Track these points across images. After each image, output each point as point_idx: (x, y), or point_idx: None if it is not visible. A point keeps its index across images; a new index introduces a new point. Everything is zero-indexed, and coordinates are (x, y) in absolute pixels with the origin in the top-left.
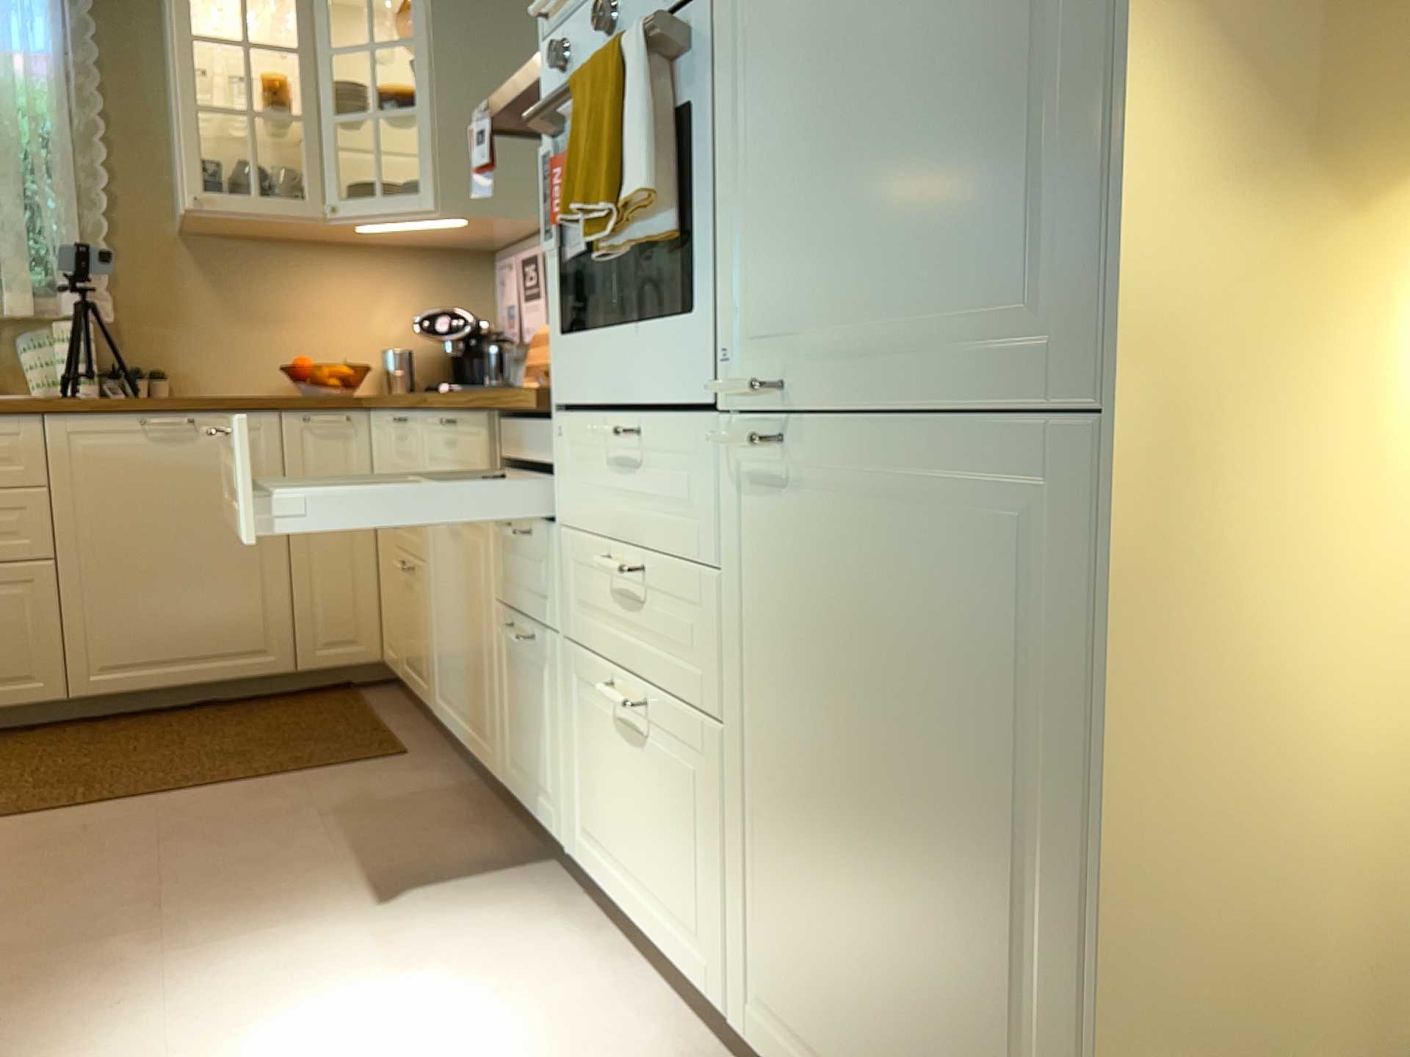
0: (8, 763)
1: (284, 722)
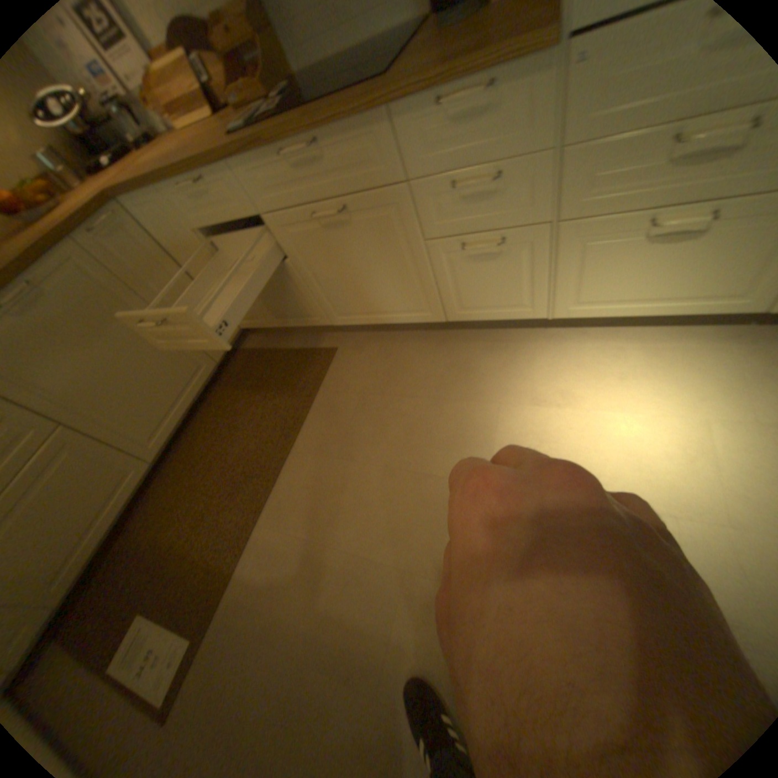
0: (179, 504)
1: (250, 382)
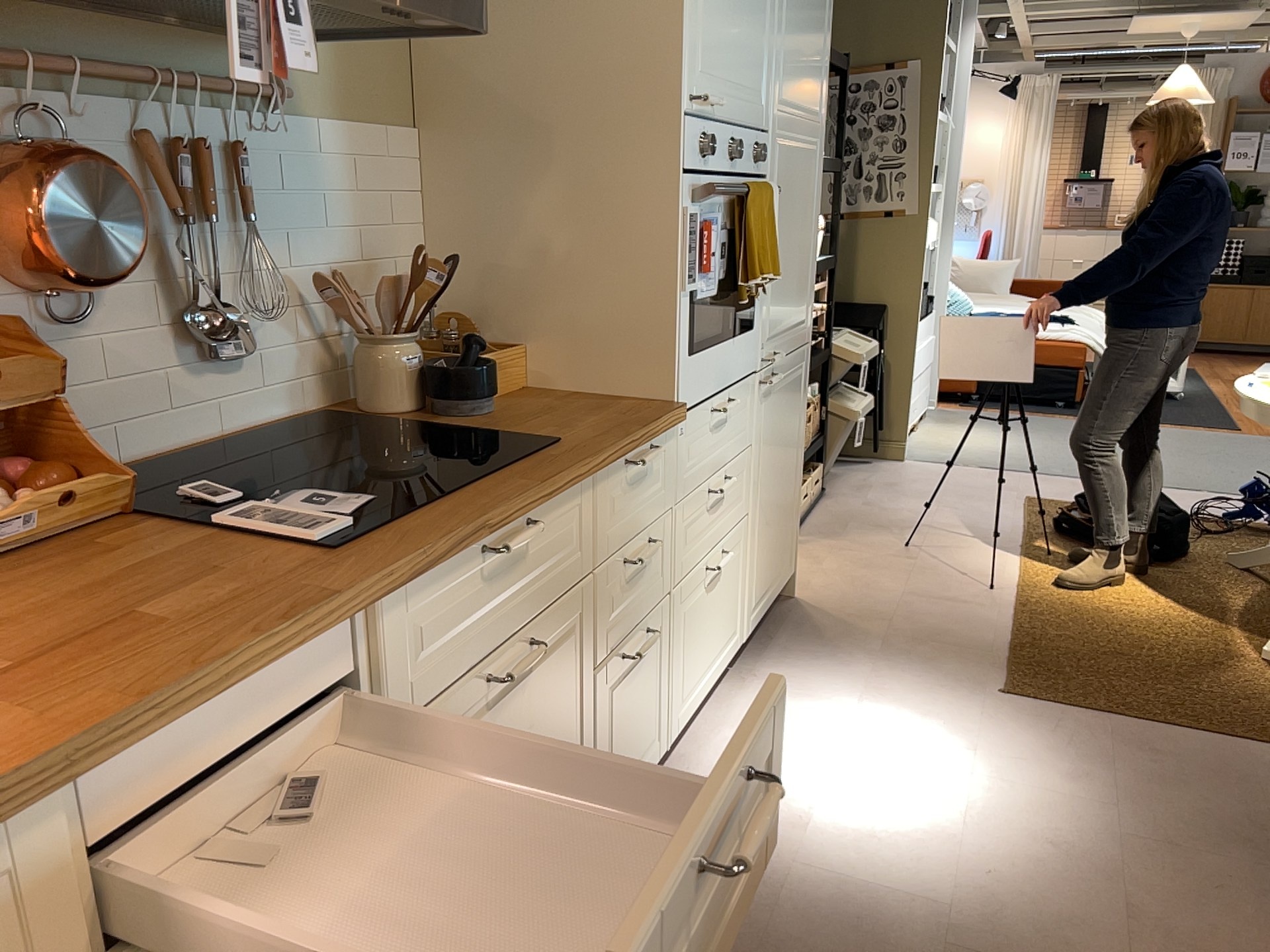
0: None
1: None
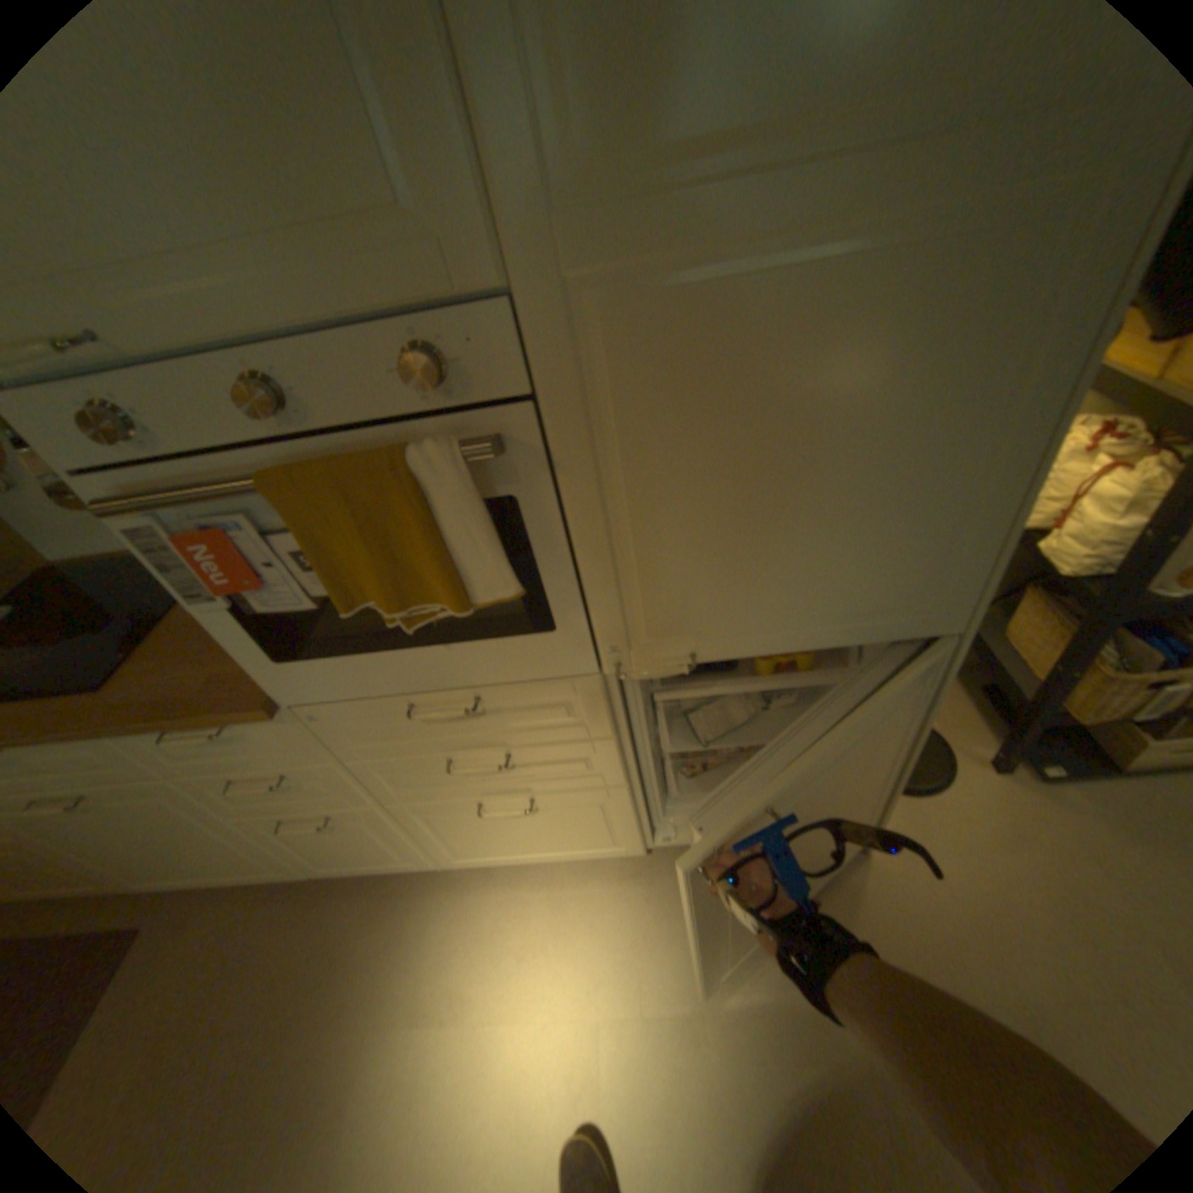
0: None
1: None
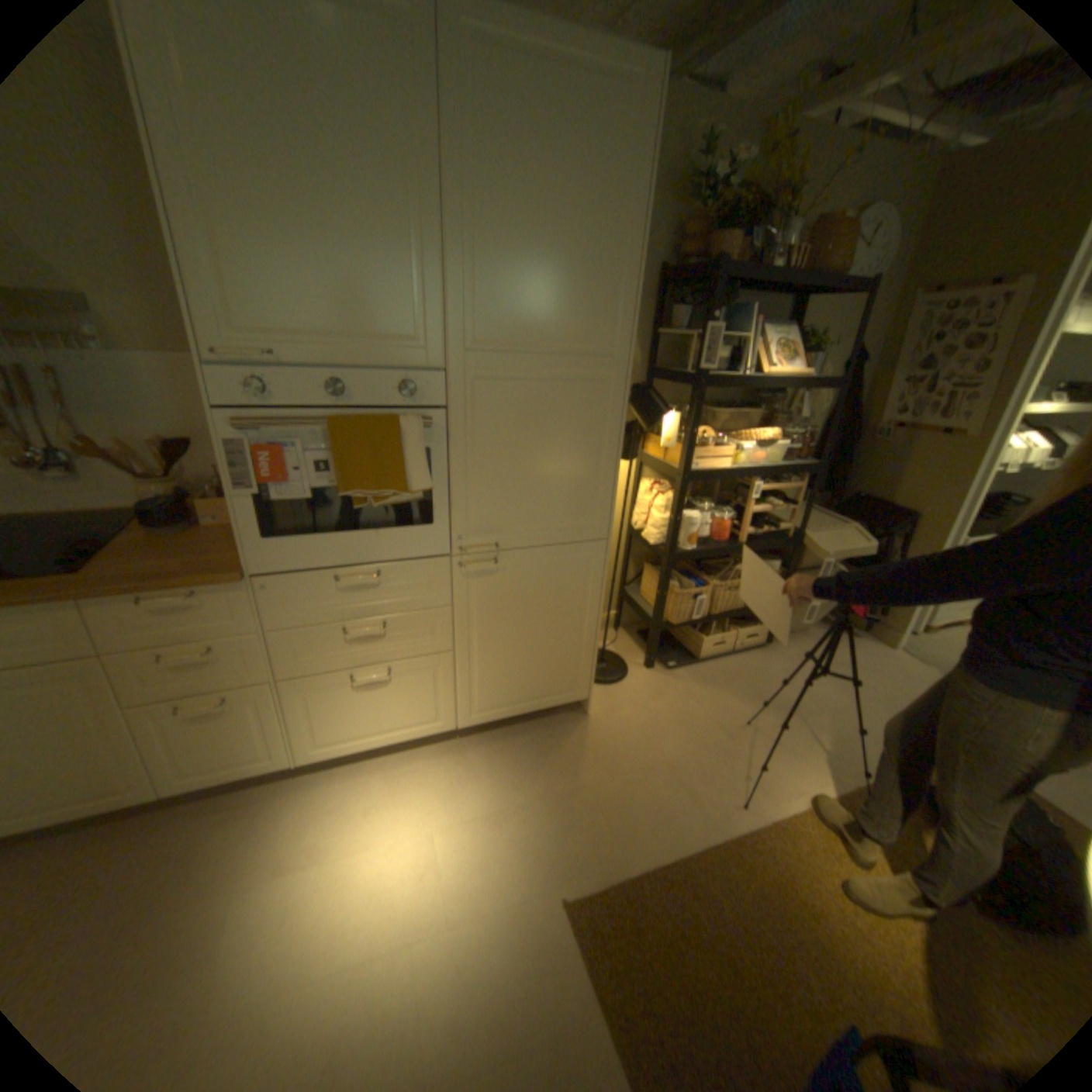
0: None
1: None
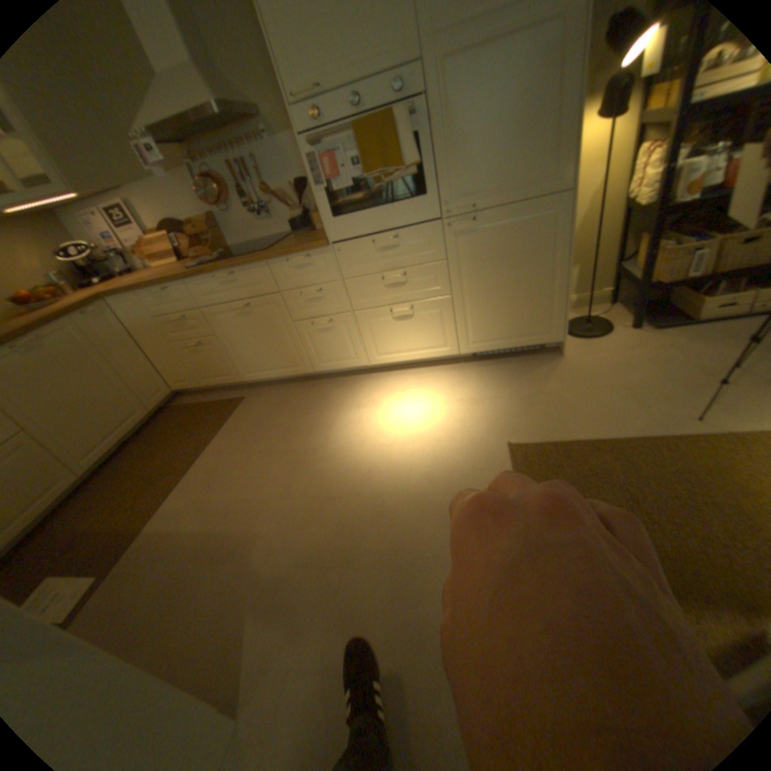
0: (100, 504)
1: (174, 424)
